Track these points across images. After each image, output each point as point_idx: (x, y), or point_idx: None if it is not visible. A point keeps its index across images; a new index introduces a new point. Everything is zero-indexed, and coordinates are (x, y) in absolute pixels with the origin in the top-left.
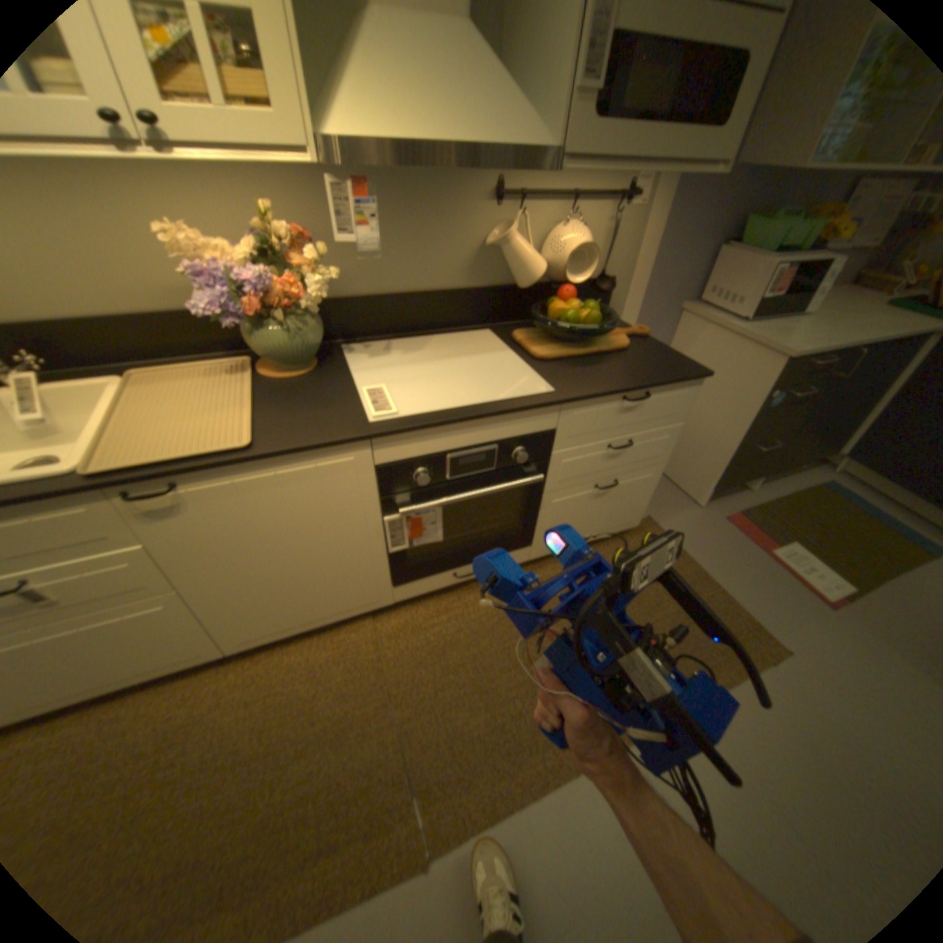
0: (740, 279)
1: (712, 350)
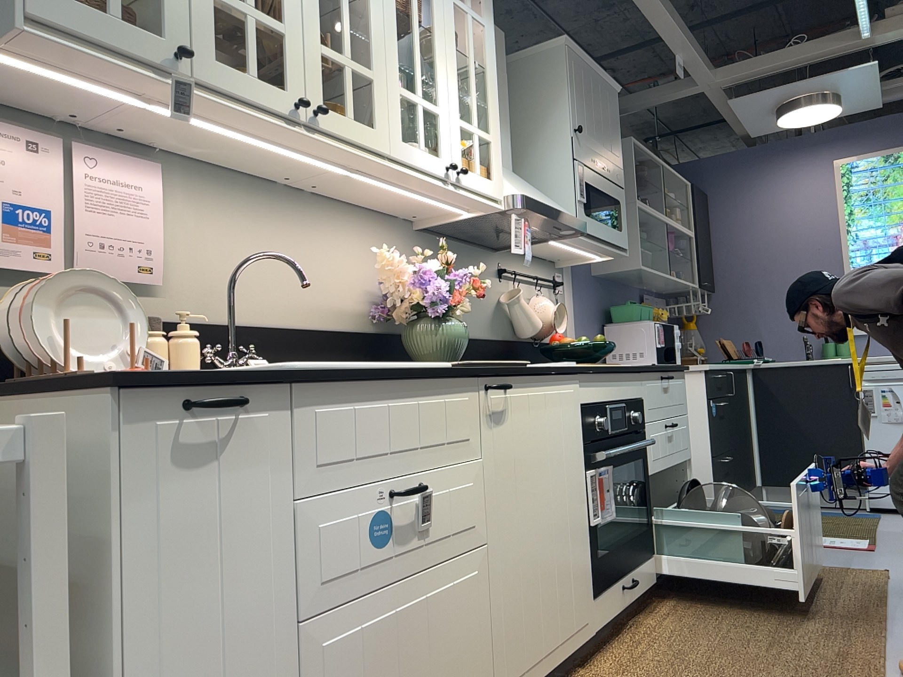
0: (633, 343)
1: None
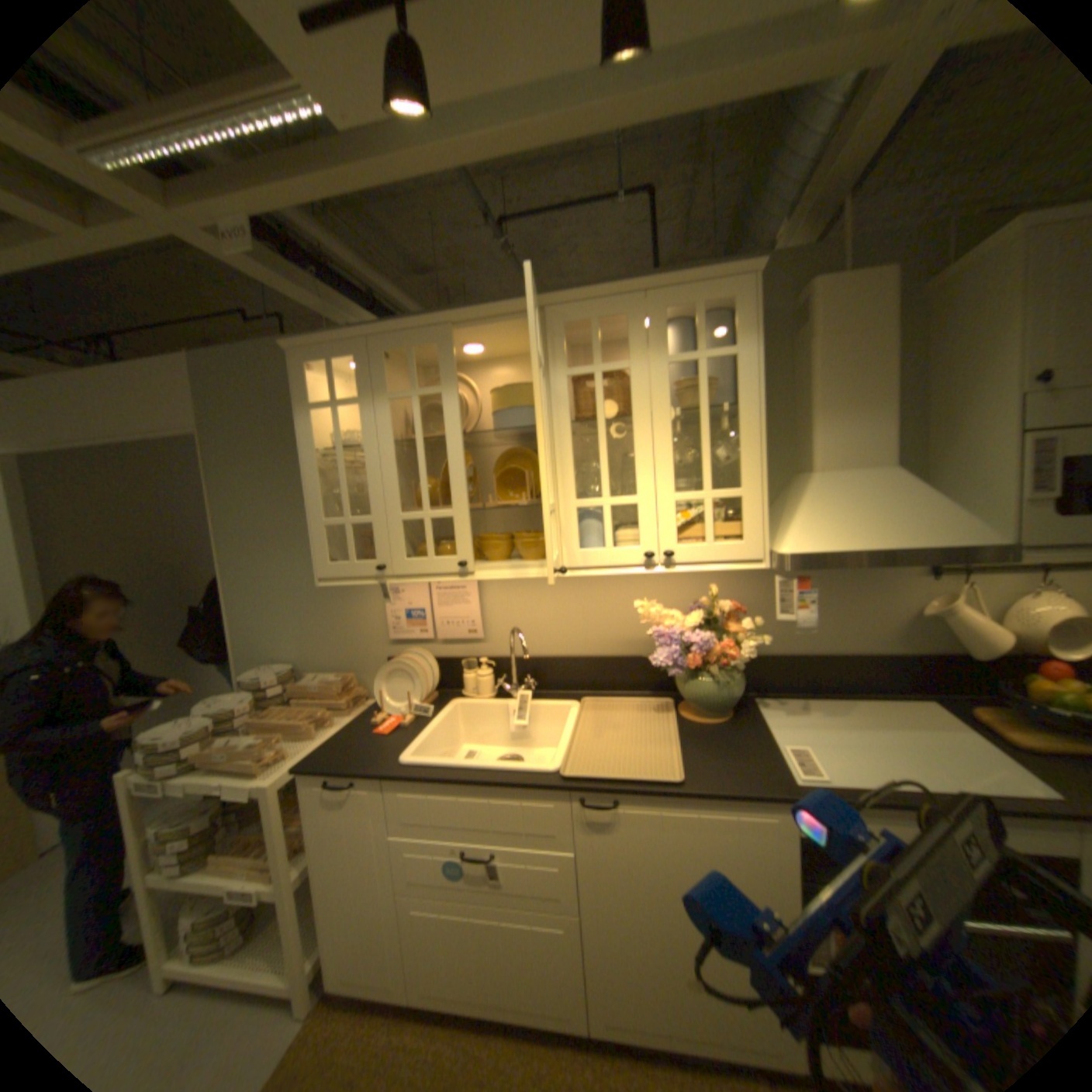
0: None
1: None
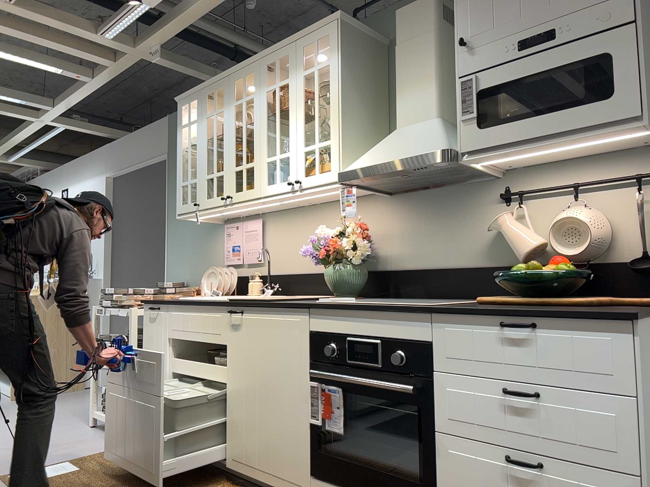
0: None
1: None
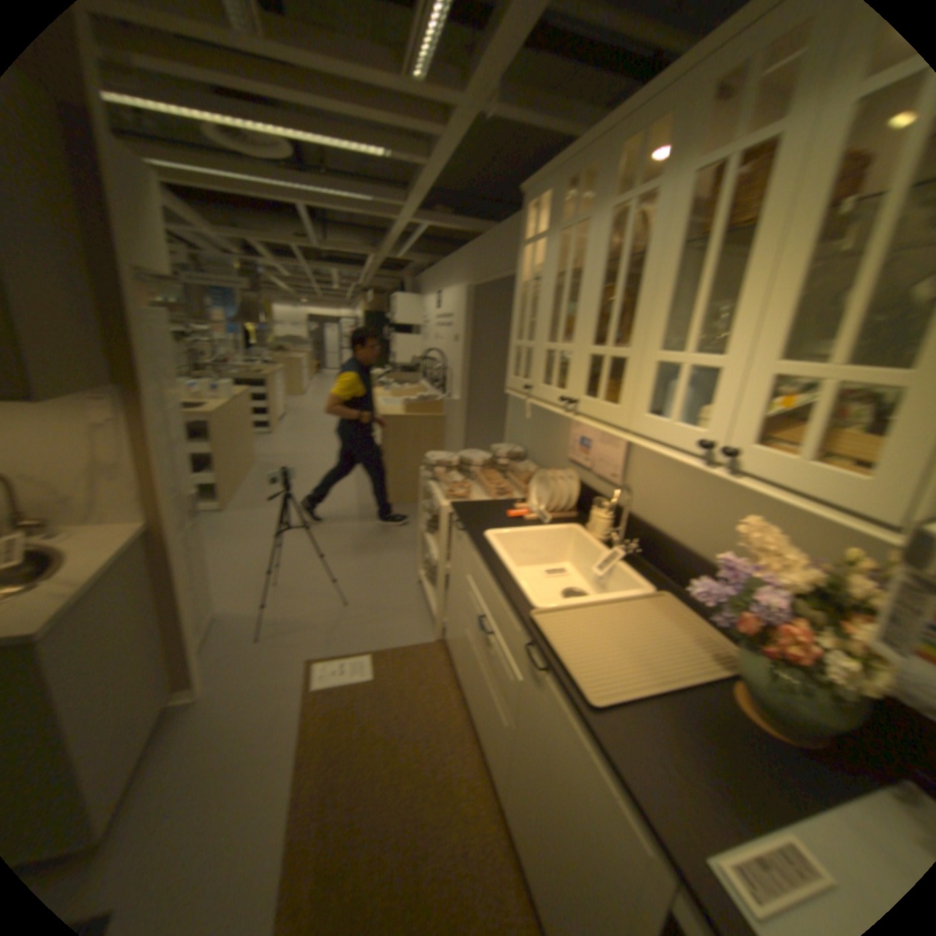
0: None
1: None
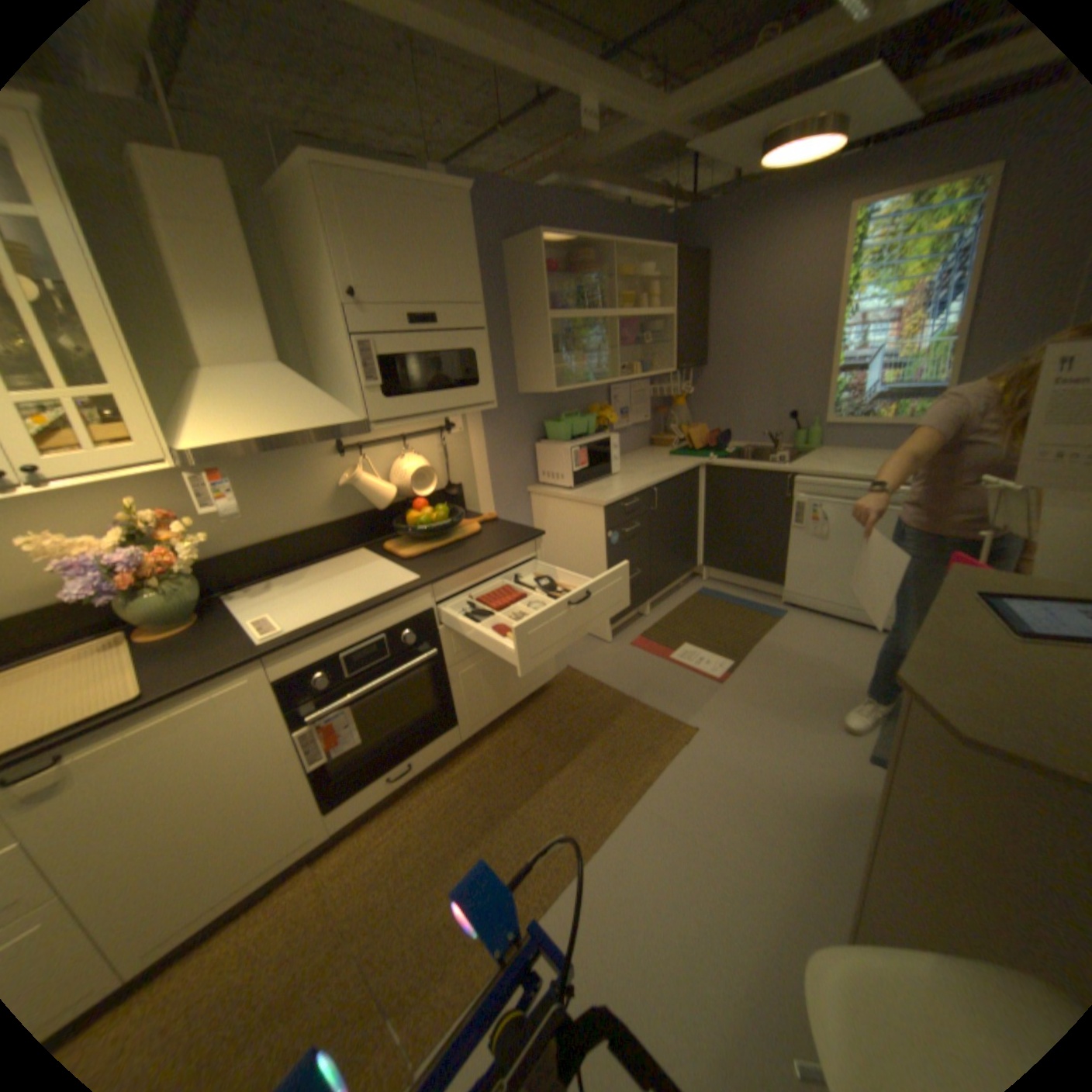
0: (556, 464)
1: (559, 518)
